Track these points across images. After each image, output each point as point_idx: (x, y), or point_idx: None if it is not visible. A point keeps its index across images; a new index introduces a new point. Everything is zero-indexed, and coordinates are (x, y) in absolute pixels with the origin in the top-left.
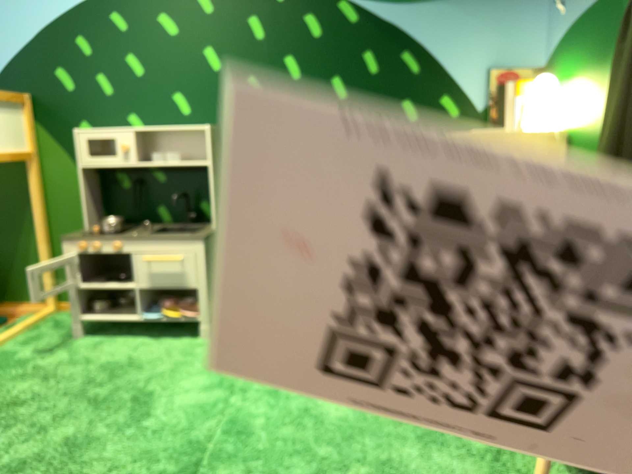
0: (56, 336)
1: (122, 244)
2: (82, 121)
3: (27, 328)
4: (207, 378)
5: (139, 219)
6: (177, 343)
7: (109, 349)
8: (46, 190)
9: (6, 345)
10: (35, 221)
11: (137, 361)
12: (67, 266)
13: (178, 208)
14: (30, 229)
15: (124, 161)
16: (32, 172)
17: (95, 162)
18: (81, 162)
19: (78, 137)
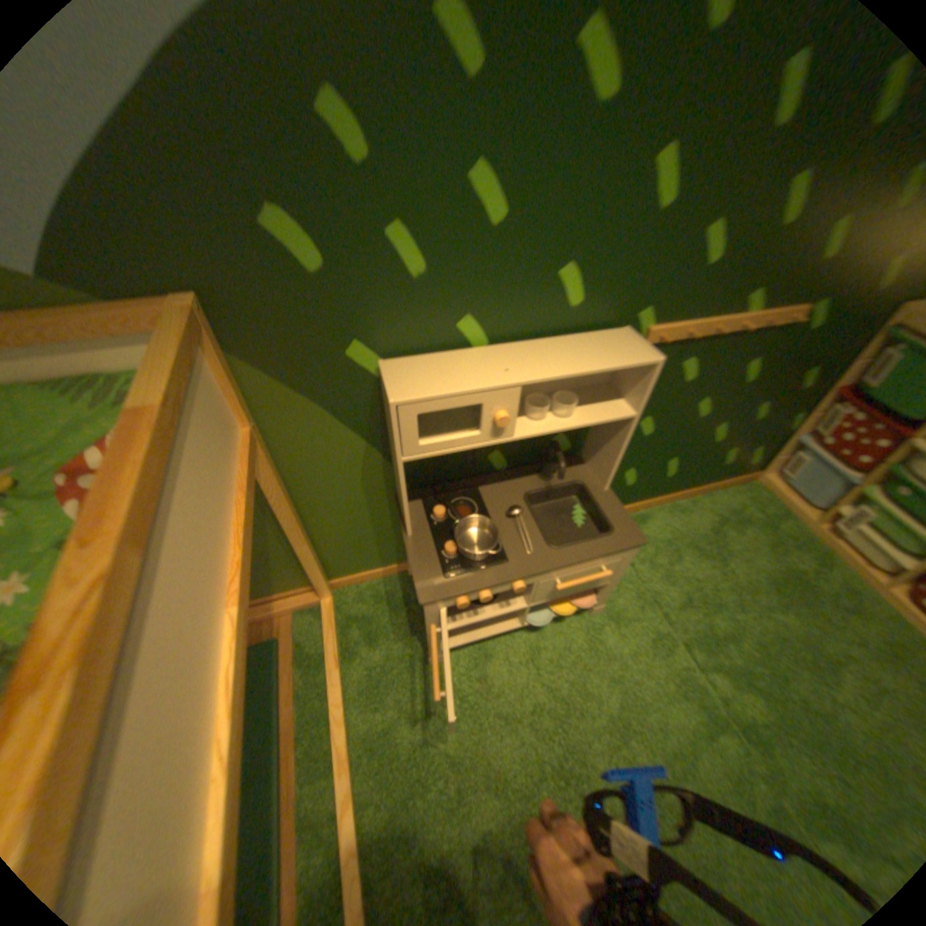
0: (402, 665)
1: (528, 581)
2: (355, 343)
3: (339, 659)
4: (681, 709)
5: (458, 475)
6: (568, 631)
7: (500, 673)
8: (286, 472)
9: (351, 715)
10: (286, 523)
11: (561, 692)
12: (433, 621)
13: (521, 450)
14: (265, 525)
15: (493, 439)
16: (263, 462)
17: (436, 449)
18: (408, 455)
19: (397, 410)
